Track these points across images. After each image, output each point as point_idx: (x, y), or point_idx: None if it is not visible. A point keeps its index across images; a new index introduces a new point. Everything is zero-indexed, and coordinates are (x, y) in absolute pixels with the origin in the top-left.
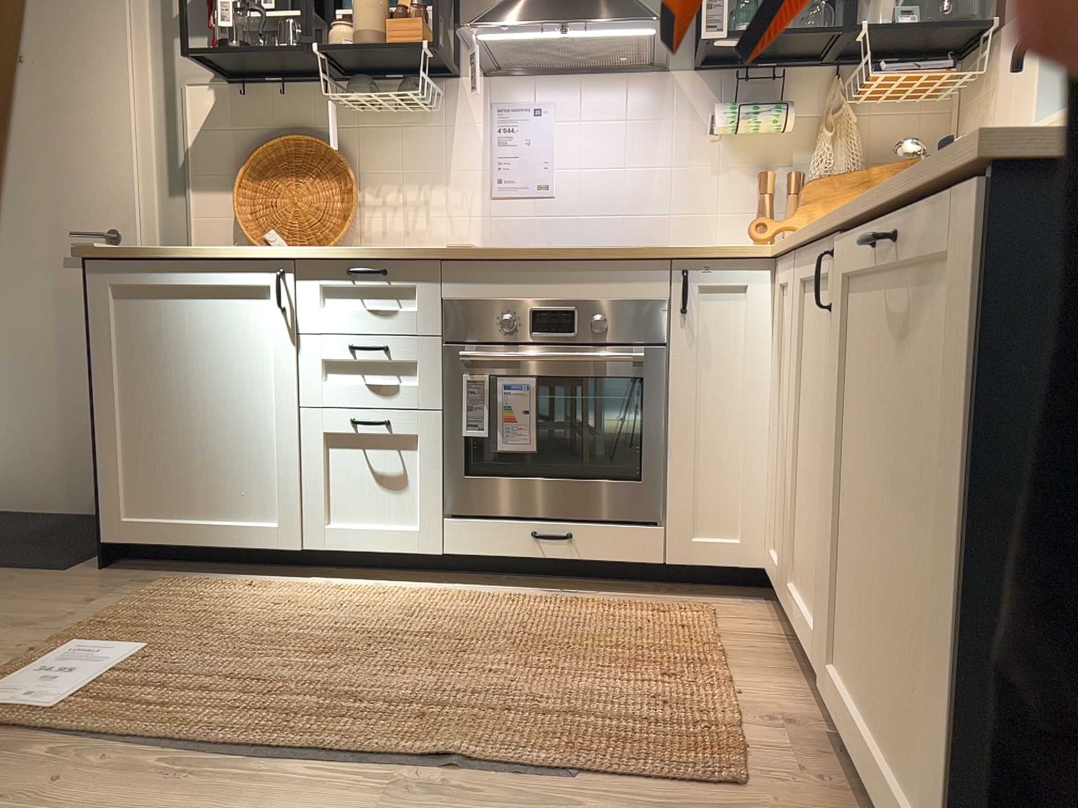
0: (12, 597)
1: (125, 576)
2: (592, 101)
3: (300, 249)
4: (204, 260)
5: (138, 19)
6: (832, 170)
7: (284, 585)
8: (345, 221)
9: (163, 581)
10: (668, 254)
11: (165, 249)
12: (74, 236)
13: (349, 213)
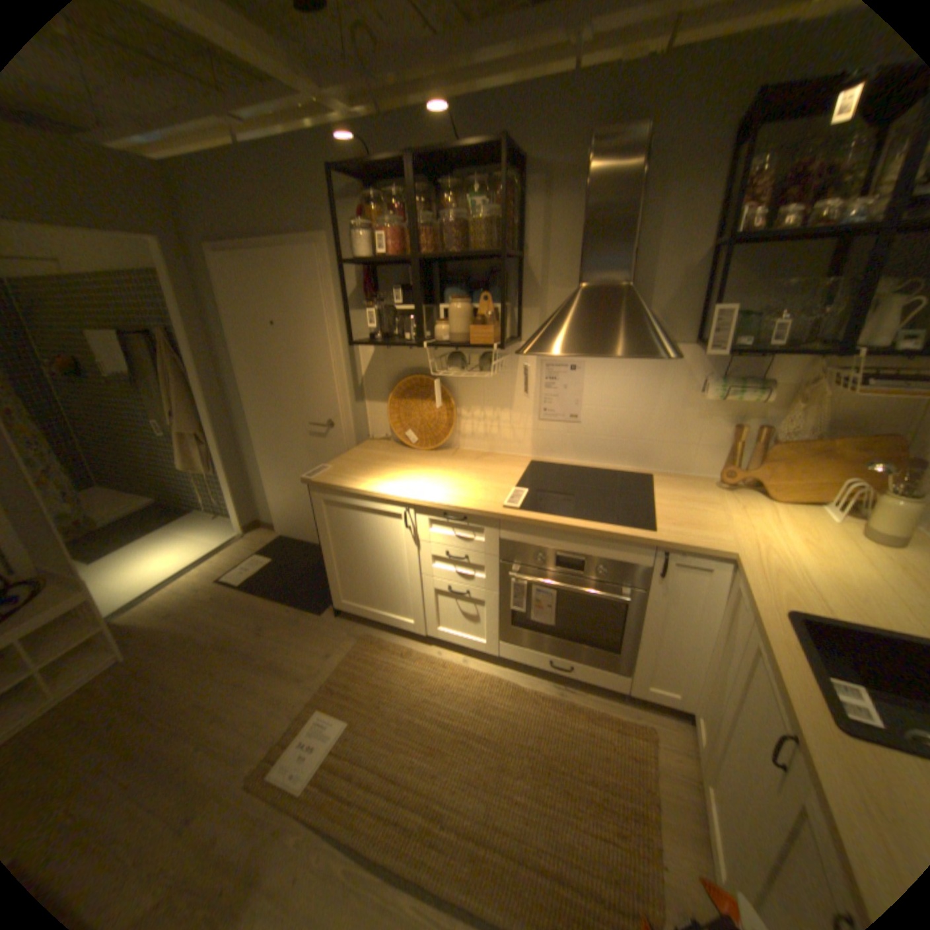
0: (295, 642)
1: (345, 626)
2: (614, 361)
3: (417, 493)
4: (367, 494)
5: (329, 298)
6: (801, 430)
7: (418, 650)
8: (450, 427)
9: (361, 639)
10: (654, 543)
11: (347, 482)
12: (311, 425)
13: (452, 425)
